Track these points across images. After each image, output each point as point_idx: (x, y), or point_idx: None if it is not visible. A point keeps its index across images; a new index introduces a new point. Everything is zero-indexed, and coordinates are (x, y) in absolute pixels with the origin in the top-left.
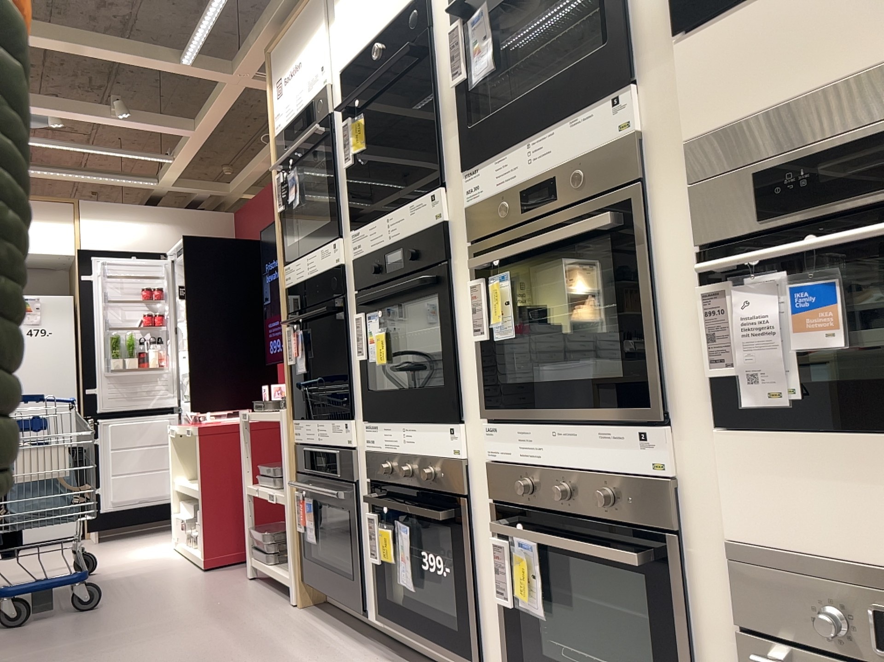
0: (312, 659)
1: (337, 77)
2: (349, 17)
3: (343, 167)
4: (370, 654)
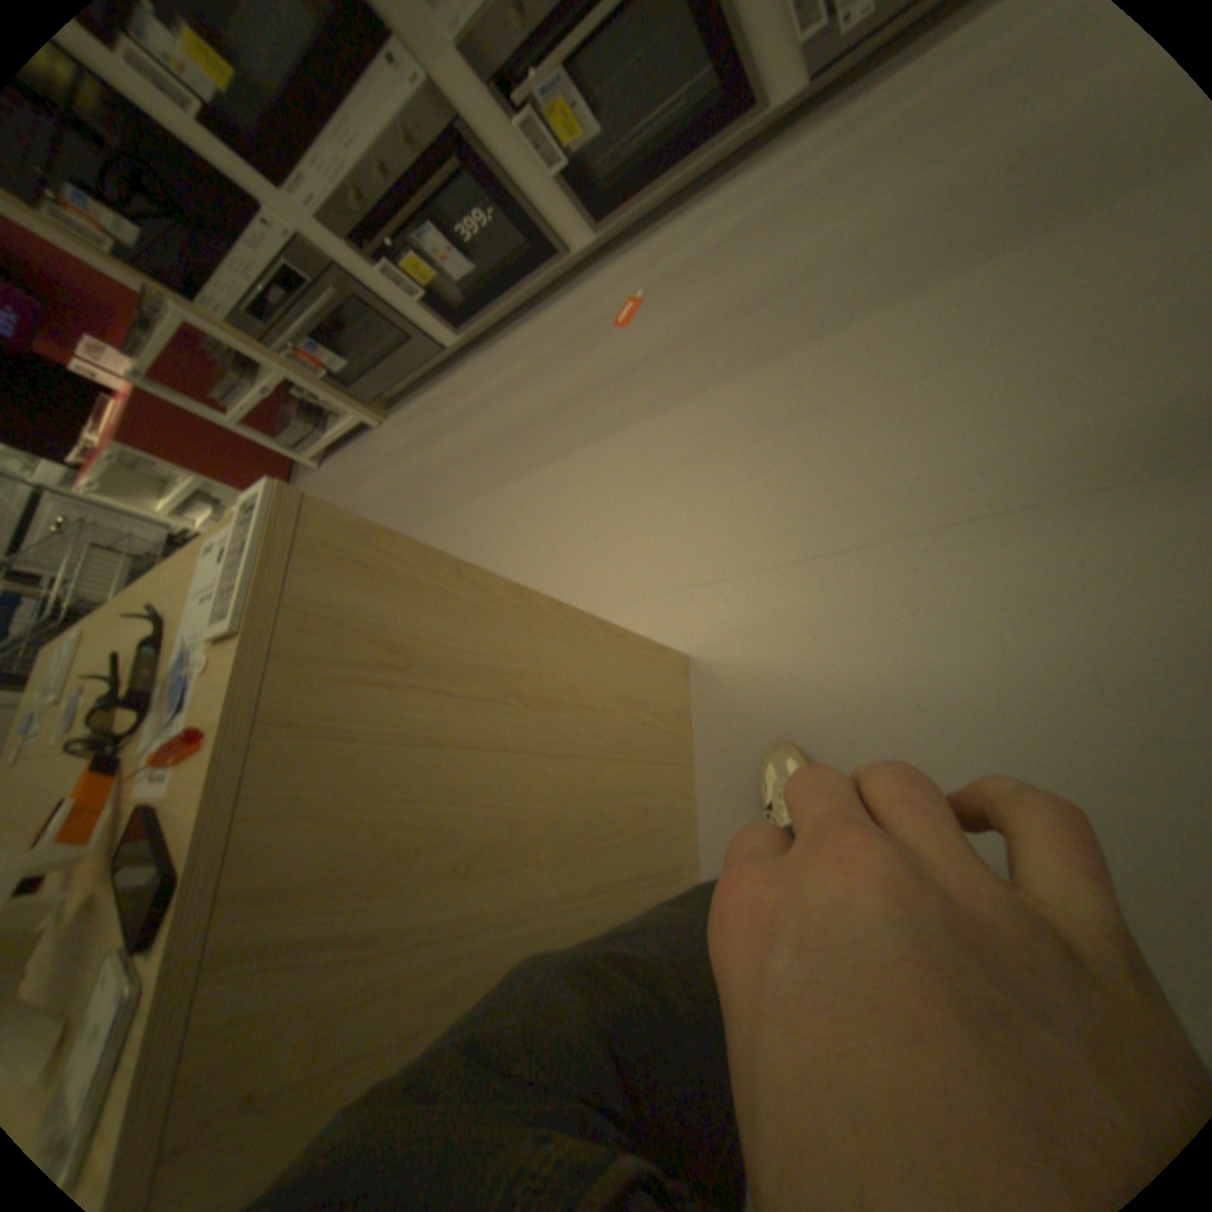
0: (454, 406)
1: None
2: None
3: None
4: (475, 362)
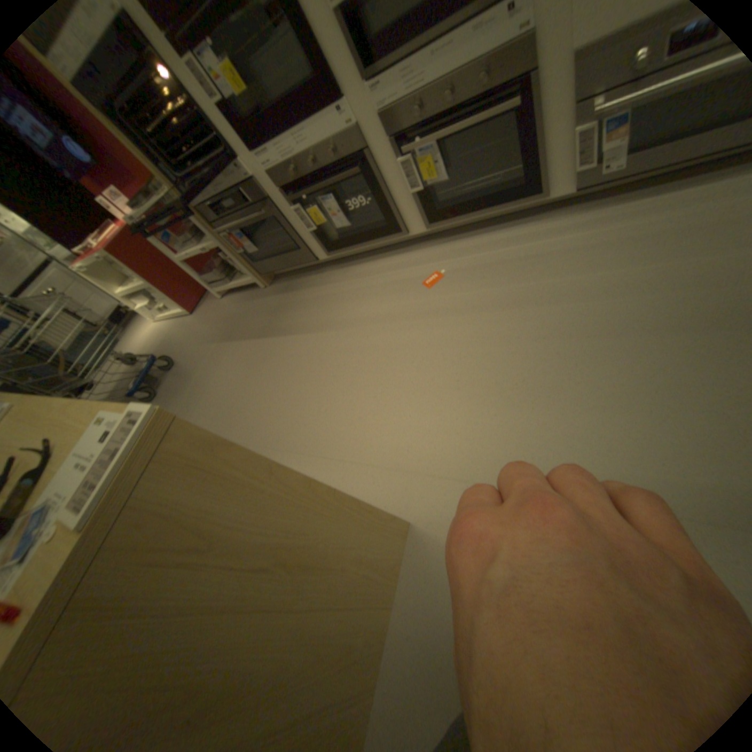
0: (312, 293)
1: None
2: None
3: None
4: (332, 272)
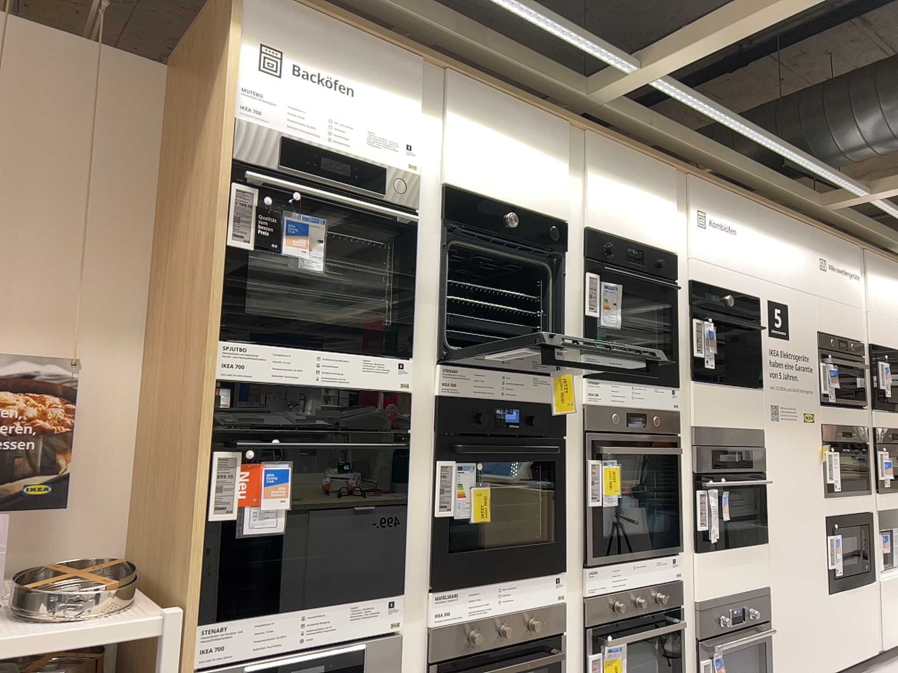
0: None
1: (432, 185)
2: (472, 155)
3: (428, 284)
4: None
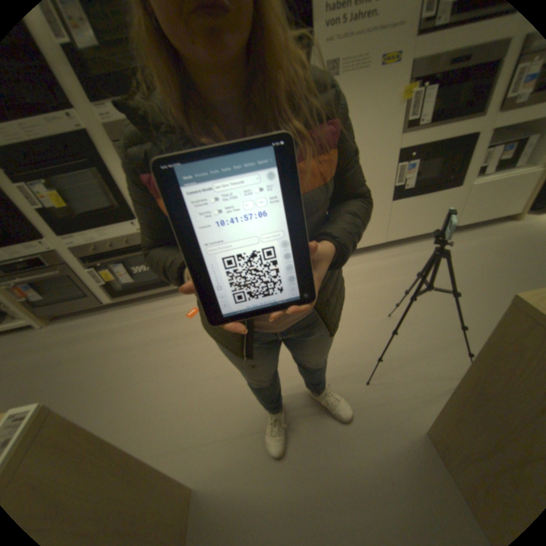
0: (94, 329)
1: None
2: None
3: None
4: (114, 313)
